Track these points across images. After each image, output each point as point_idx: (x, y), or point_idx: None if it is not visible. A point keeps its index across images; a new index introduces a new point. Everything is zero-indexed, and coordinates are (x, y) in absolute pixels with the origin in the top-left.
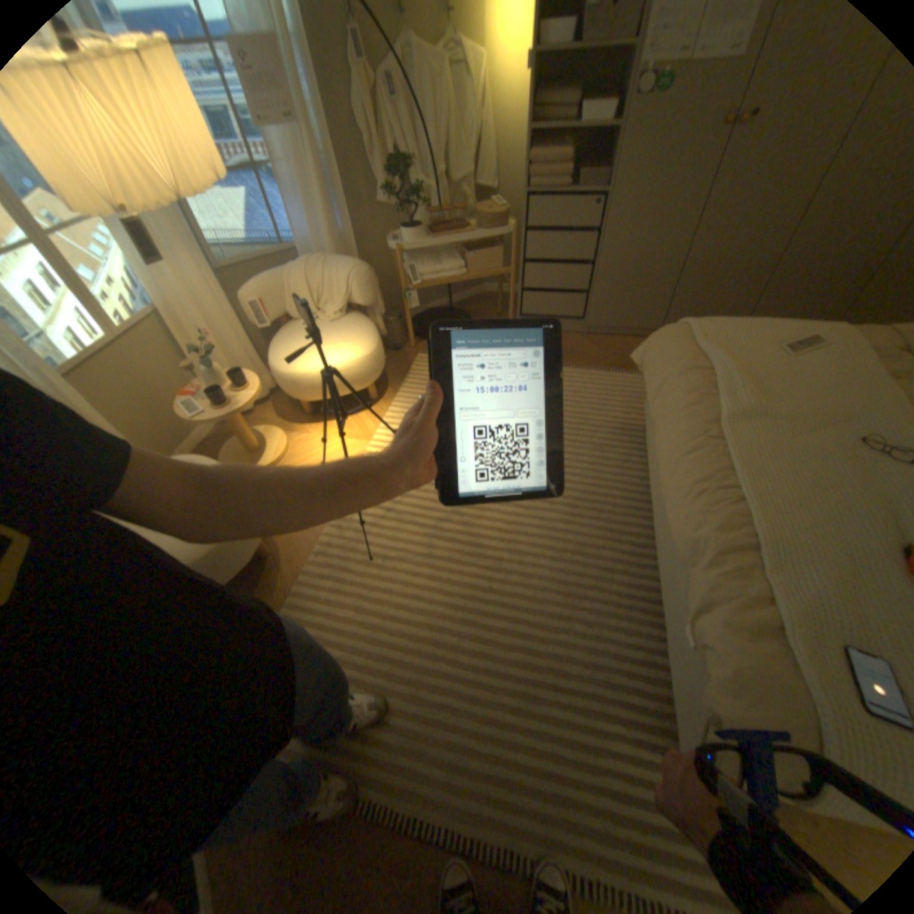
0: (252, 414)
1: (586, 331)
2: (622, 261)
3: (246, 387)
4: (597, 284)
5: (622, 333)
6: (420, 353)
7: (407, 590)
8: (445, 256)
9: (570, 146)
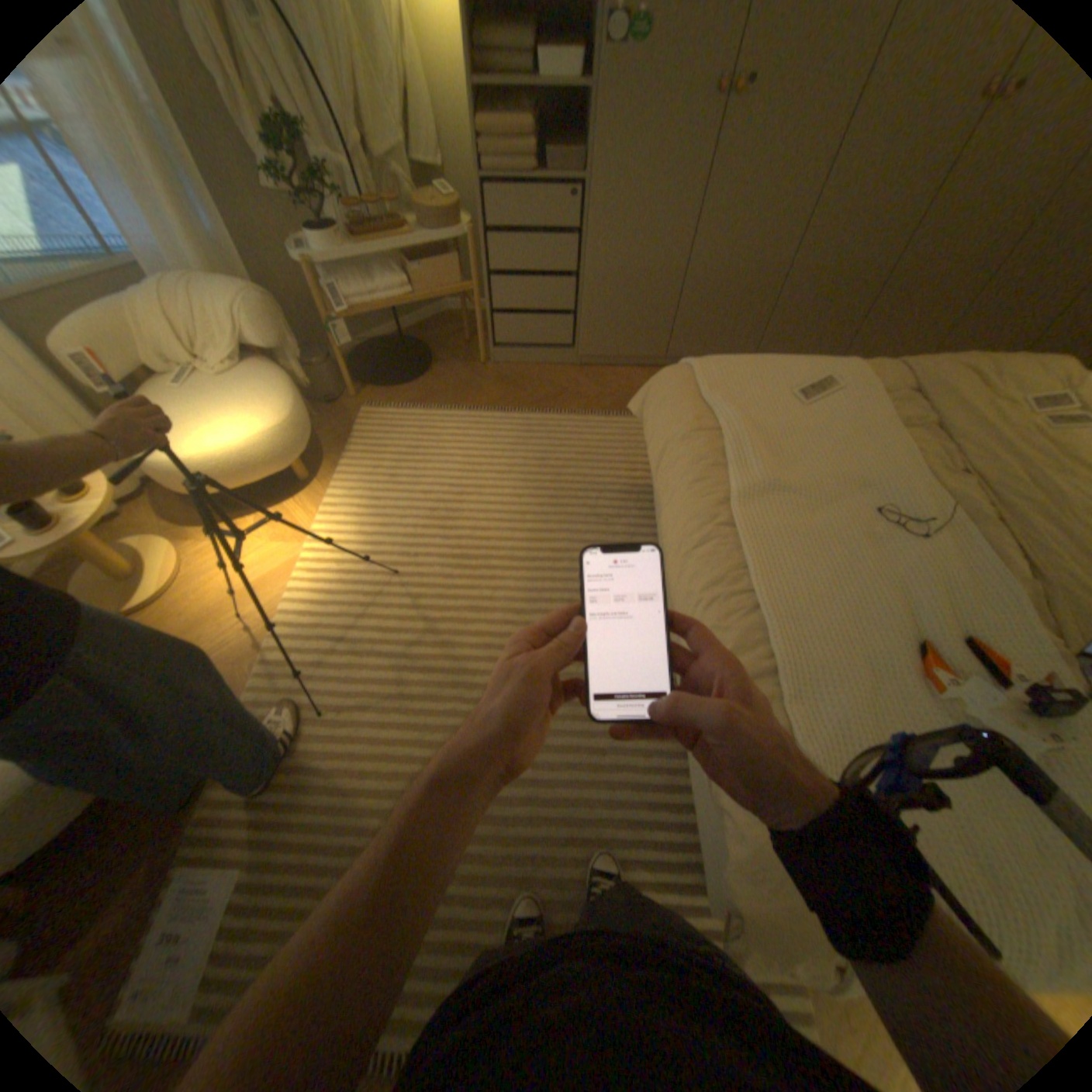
0: (119, 518)
1: (579, 362)
2: (613, 272)
3: (85, 494)
4: (586, 303)
5: (622, 362)
6: (364, 405)
7: (374, 749)
8: (379, 269)
9: (530, 112)
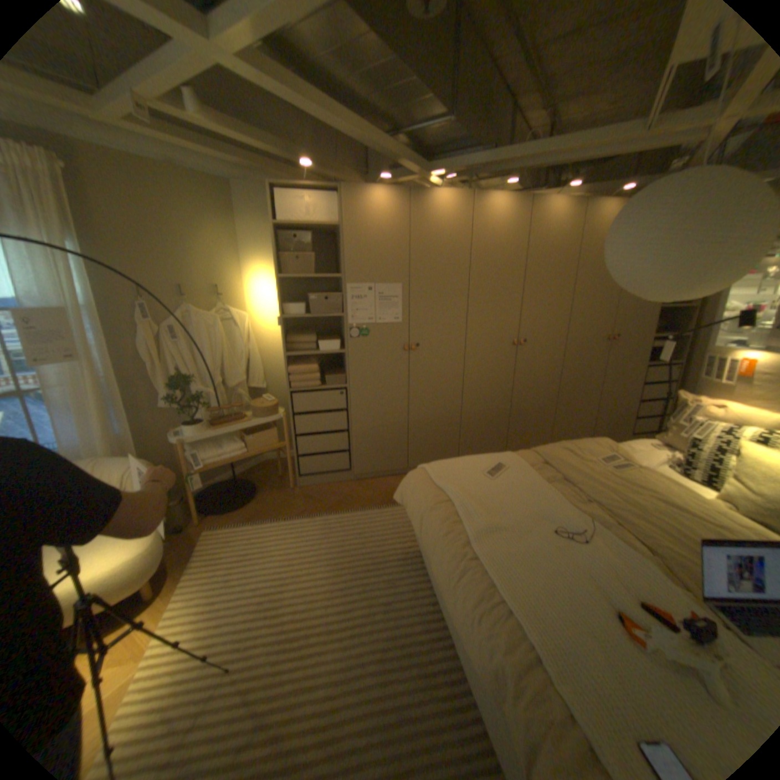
0: None
1: (356, 478)
2: (369, 427)
3: None
4: (355, 444)
5: (383, 475)
6: (205, 530)
7: None
8: (227, 441)
9: (316, 363)
